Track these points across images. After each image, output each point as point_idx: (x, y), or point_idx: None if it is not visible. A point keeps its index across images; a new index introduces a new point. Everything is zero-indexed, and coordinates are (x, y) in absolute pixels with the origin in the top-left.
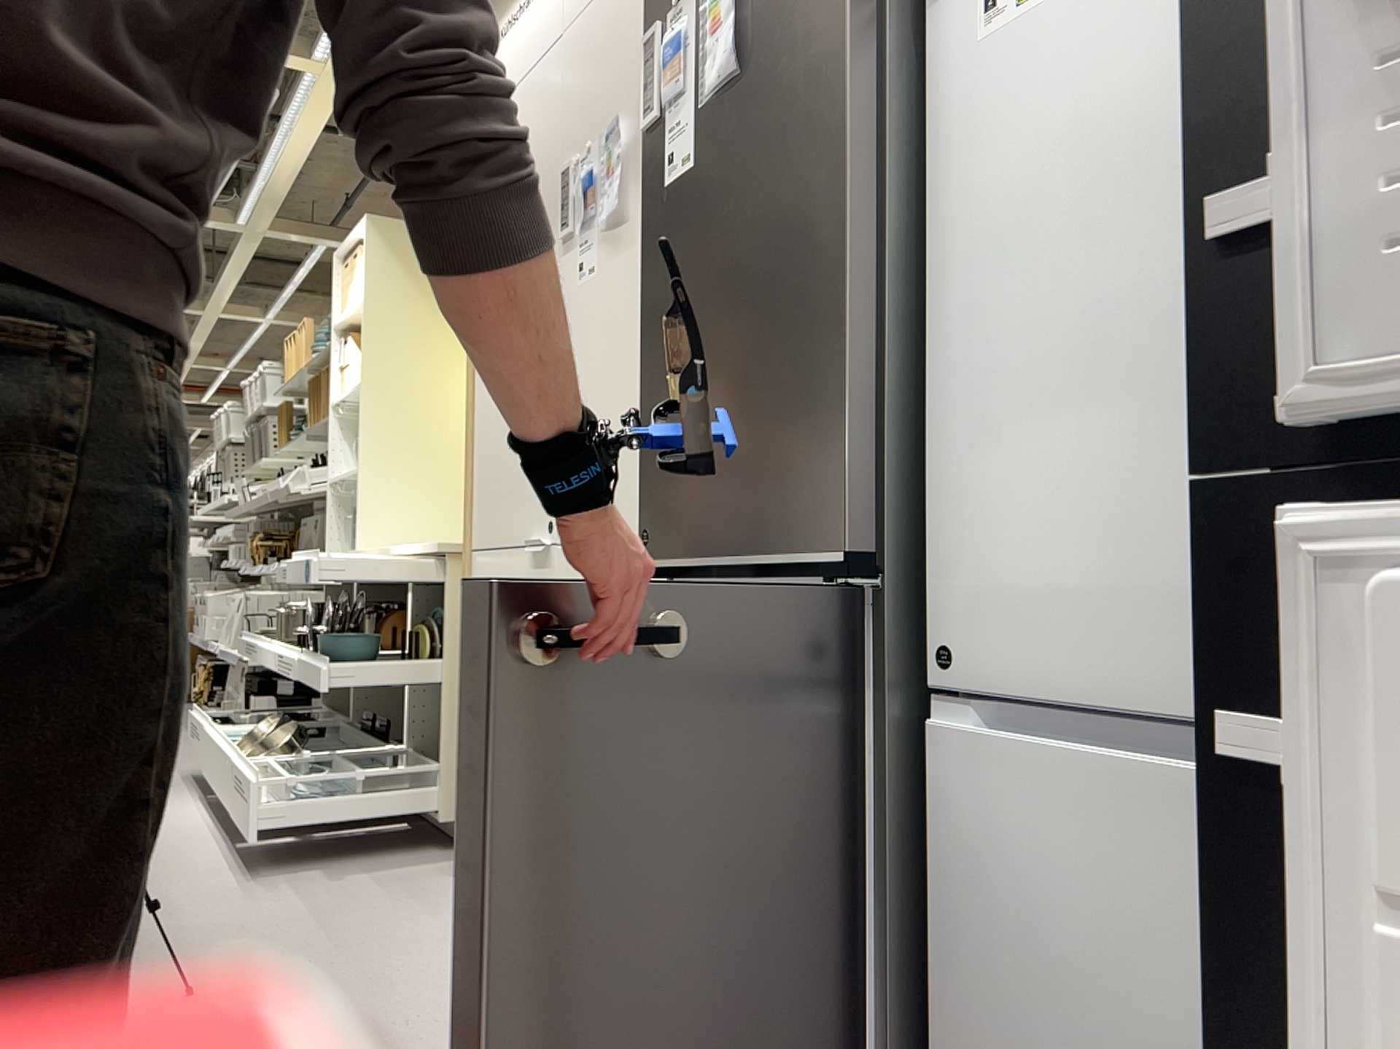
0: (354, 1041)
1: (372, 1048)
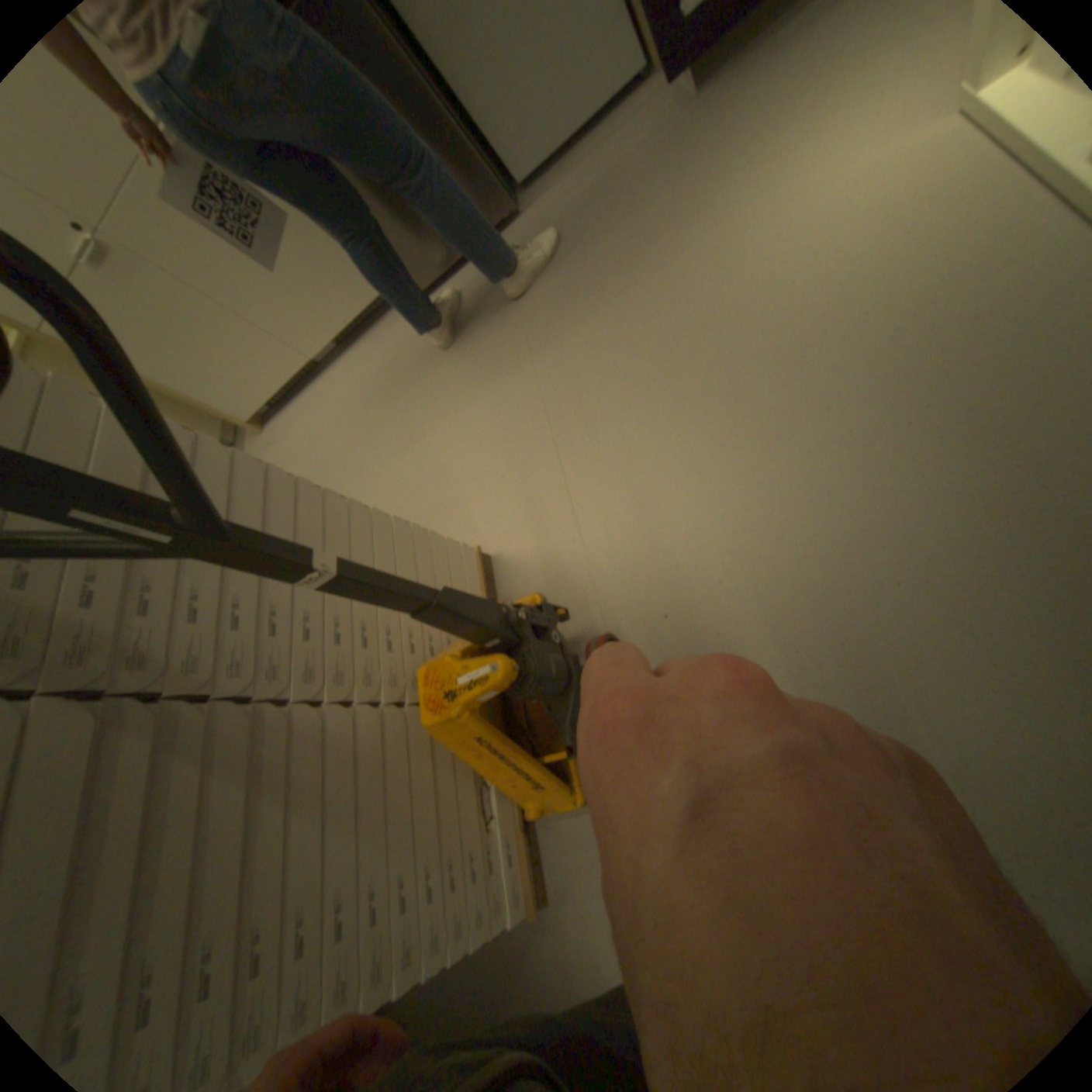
0: (369, 415)
1: (375, 405)
